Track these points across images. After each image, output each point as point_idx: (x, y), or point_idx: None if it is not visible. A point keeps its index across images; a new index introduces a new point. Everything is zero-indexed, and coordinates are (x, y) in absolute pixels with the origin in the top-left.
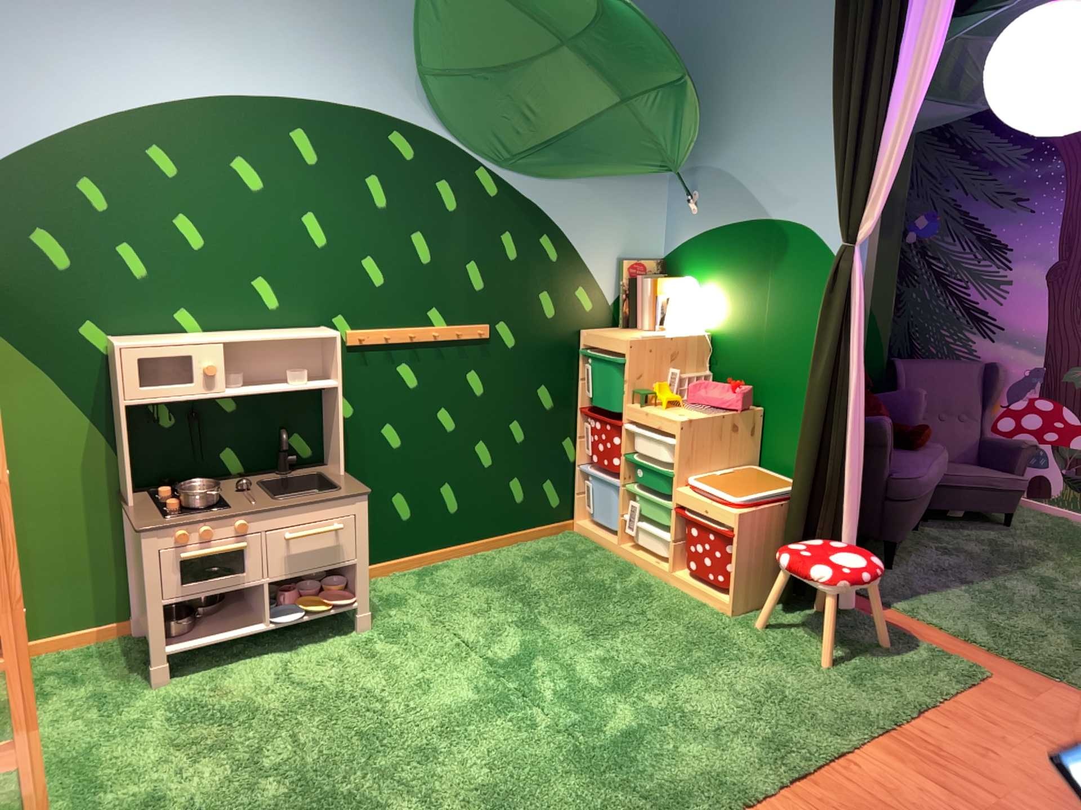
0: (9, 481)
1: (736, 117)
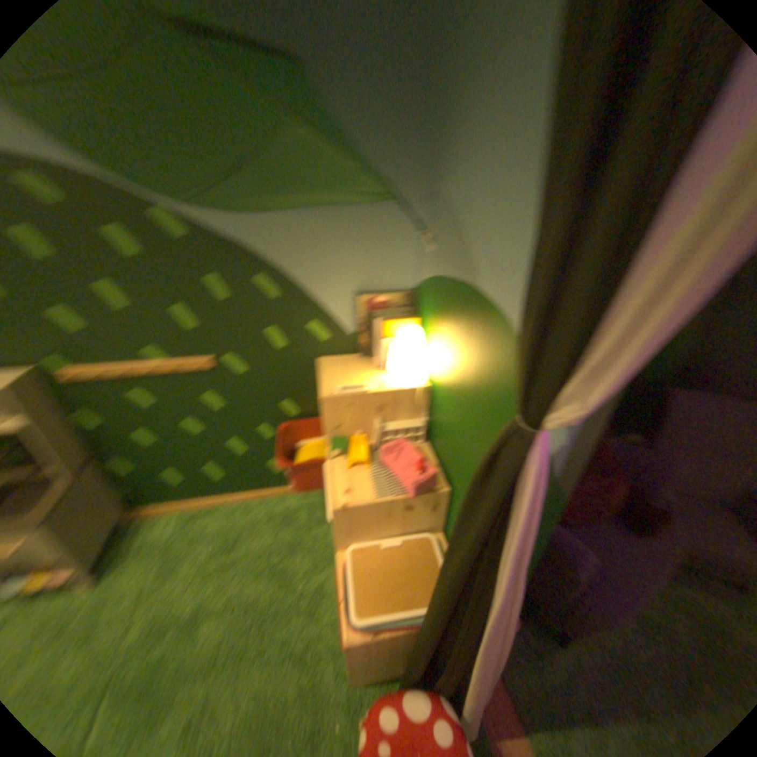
0: None
1: (467, 115)
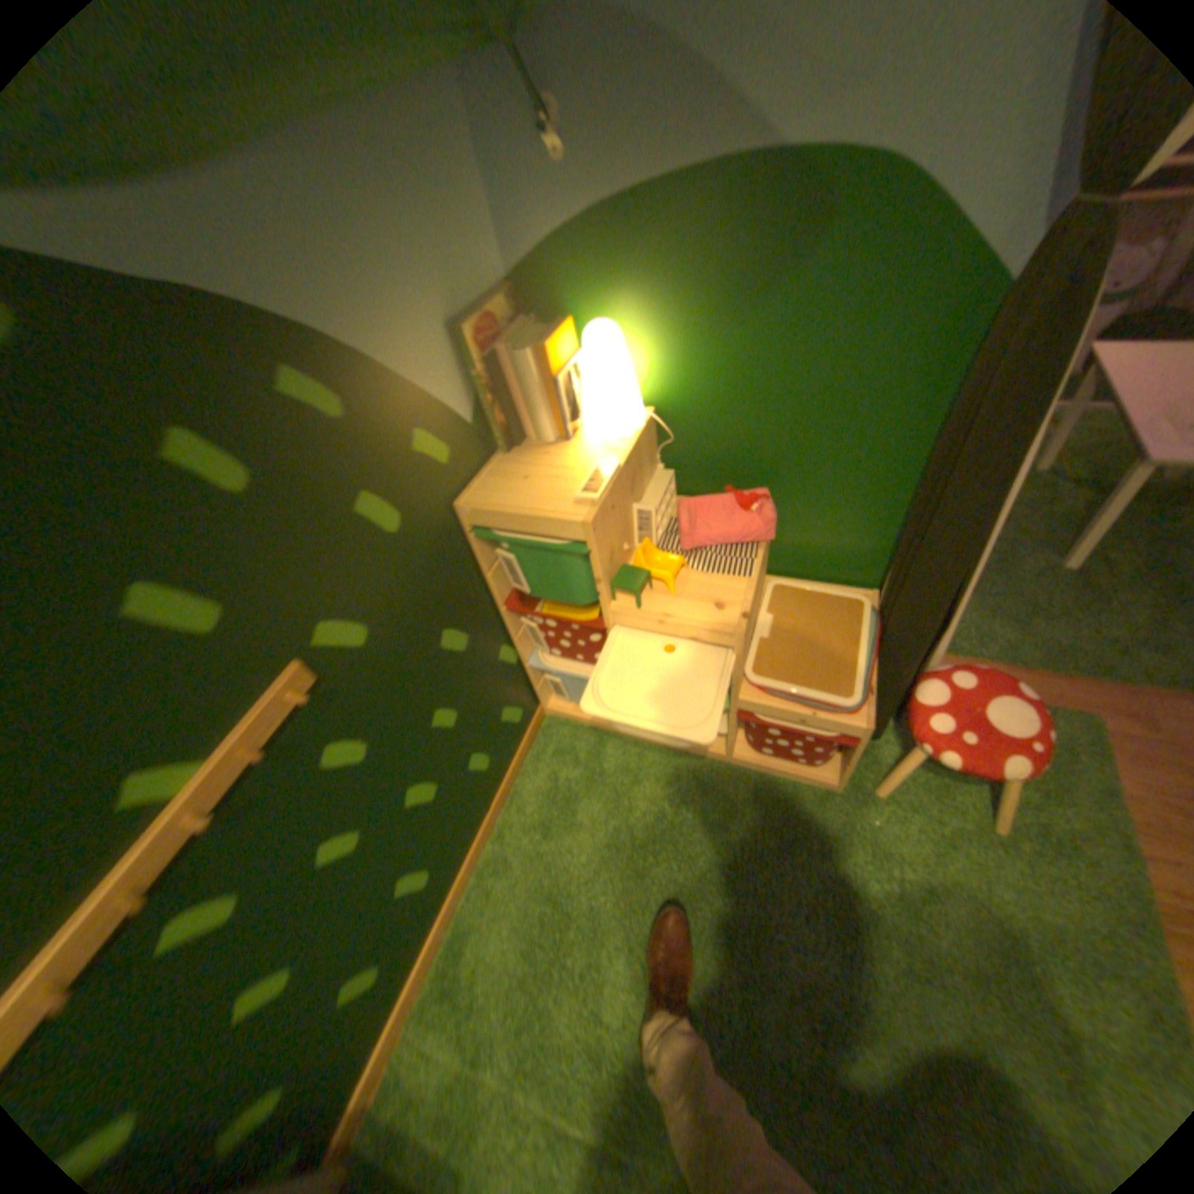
0: None
1: None
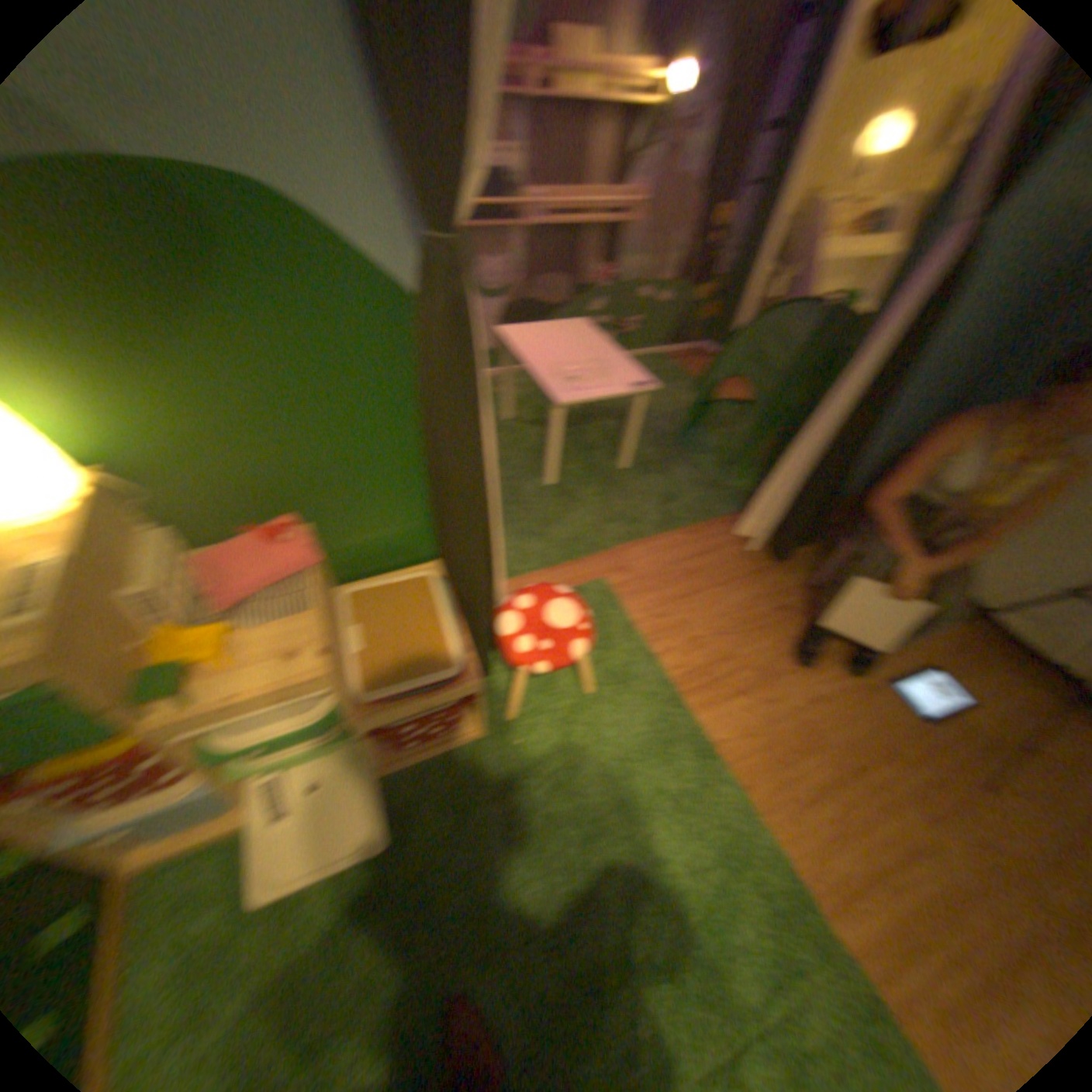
0: None
1: None
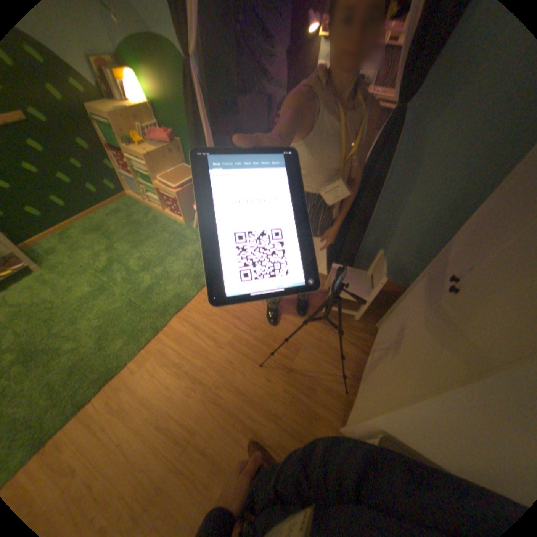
0: None
1: None
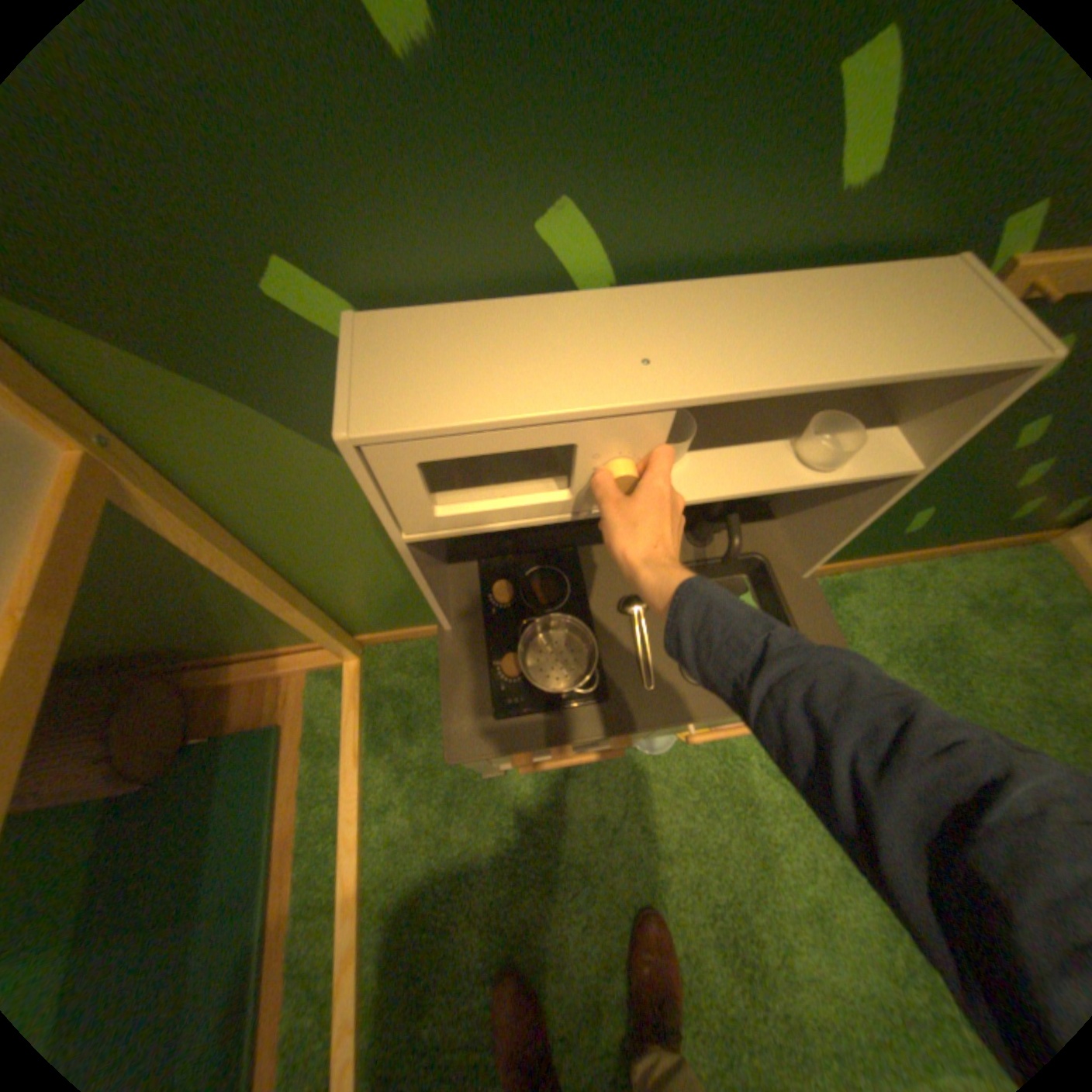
0: (261, 543)
1: None
